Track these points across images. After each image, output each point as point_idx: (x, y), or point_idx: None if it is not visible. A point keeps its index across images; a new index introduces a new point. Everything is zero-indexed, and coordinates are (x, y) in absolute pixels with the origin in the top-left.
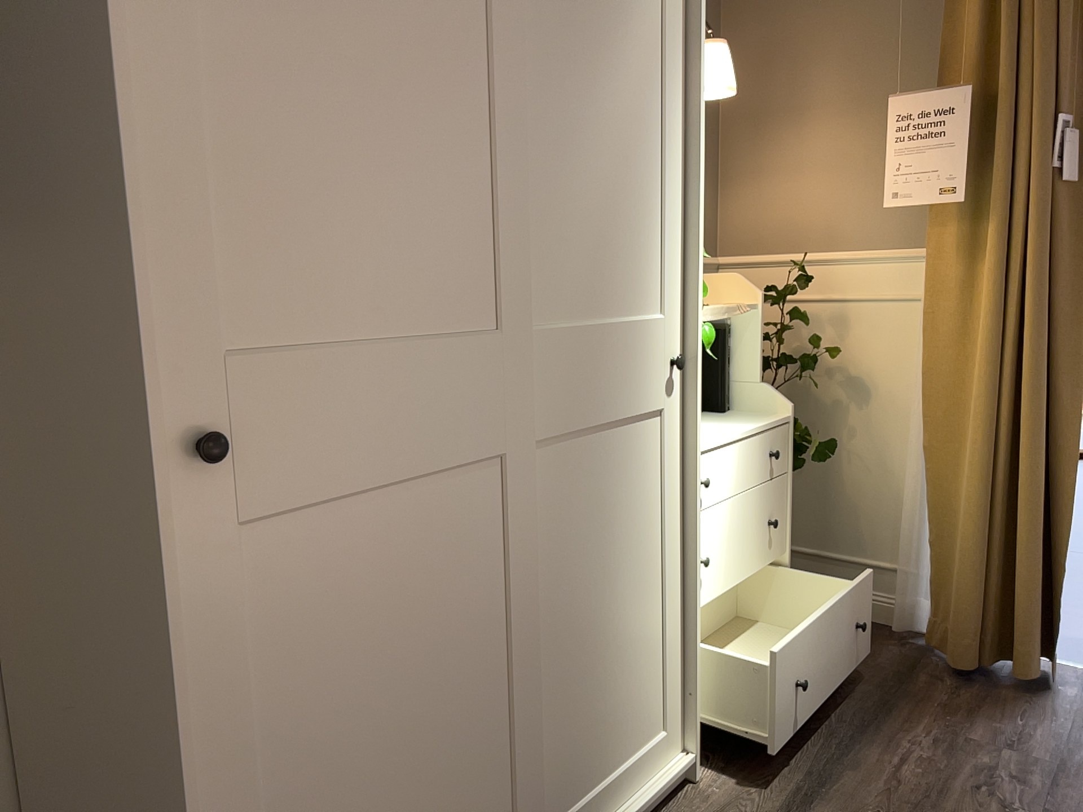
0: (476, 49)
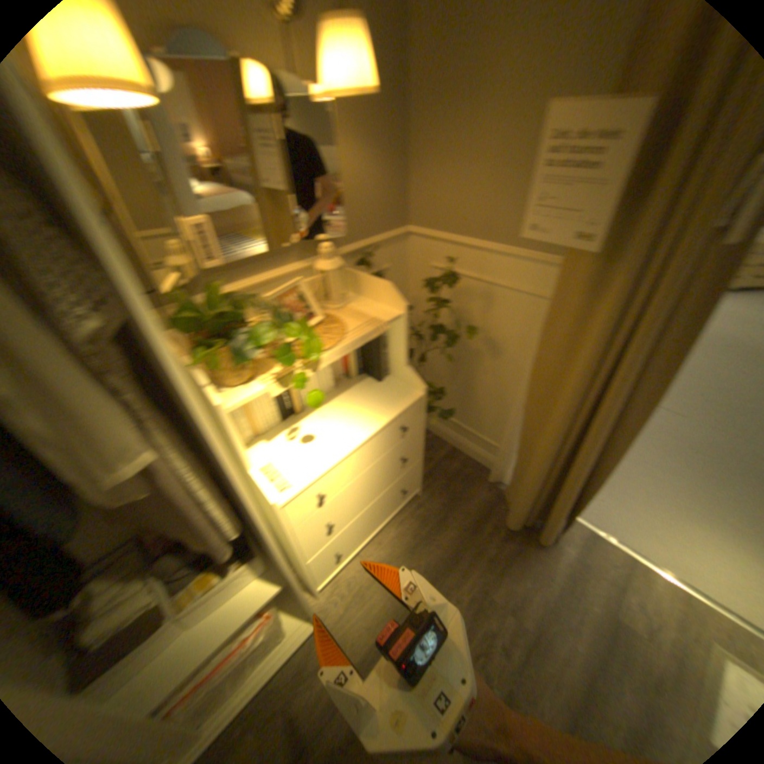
0: None
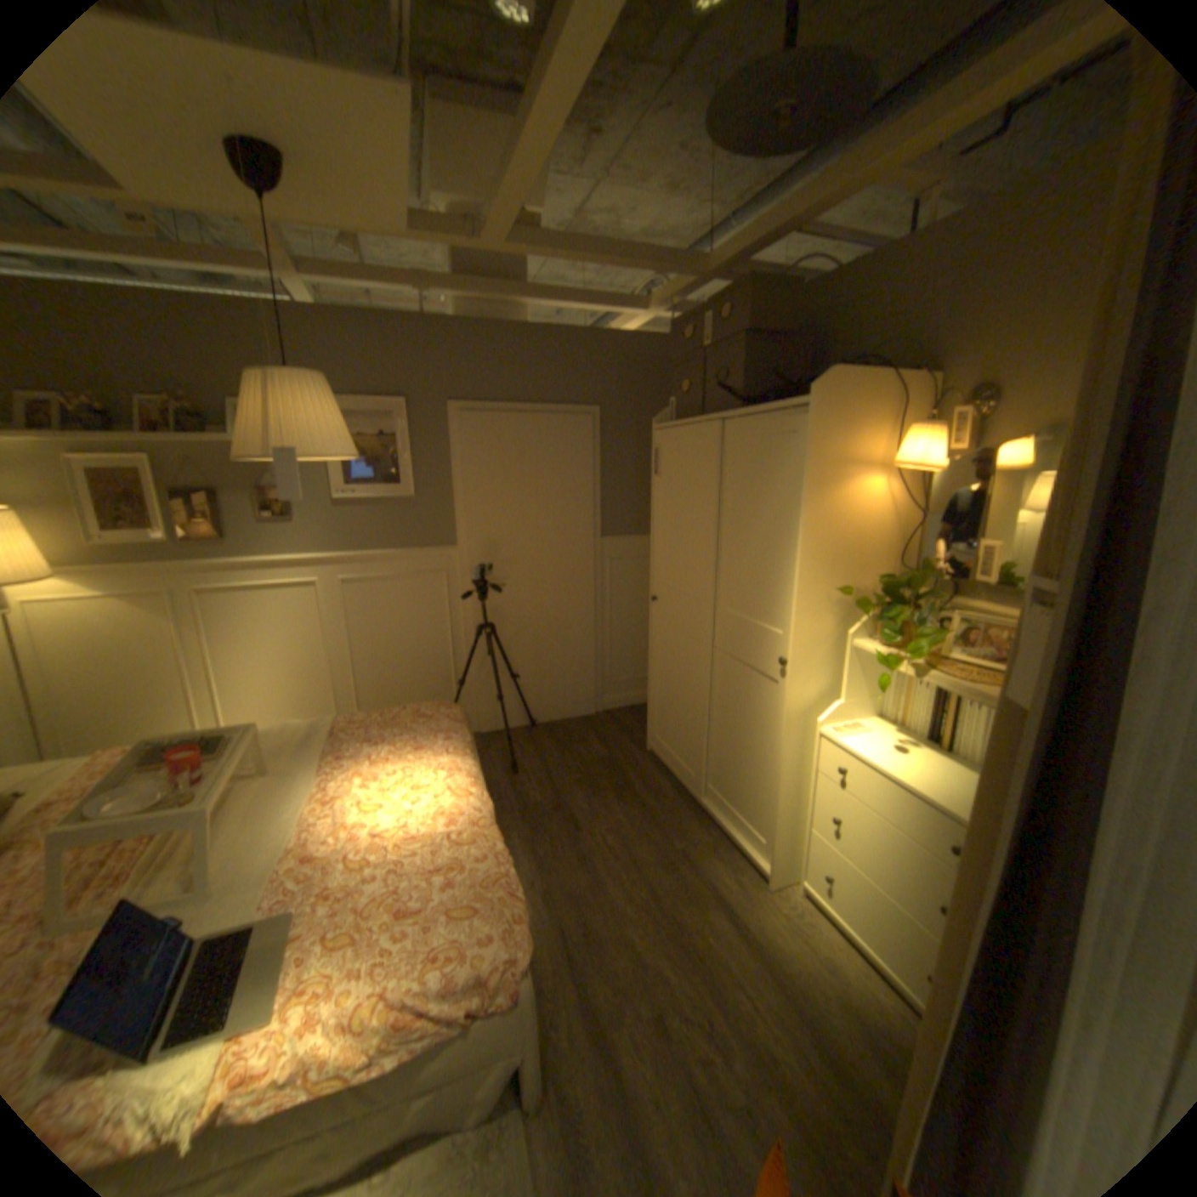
0: (701, 501)
